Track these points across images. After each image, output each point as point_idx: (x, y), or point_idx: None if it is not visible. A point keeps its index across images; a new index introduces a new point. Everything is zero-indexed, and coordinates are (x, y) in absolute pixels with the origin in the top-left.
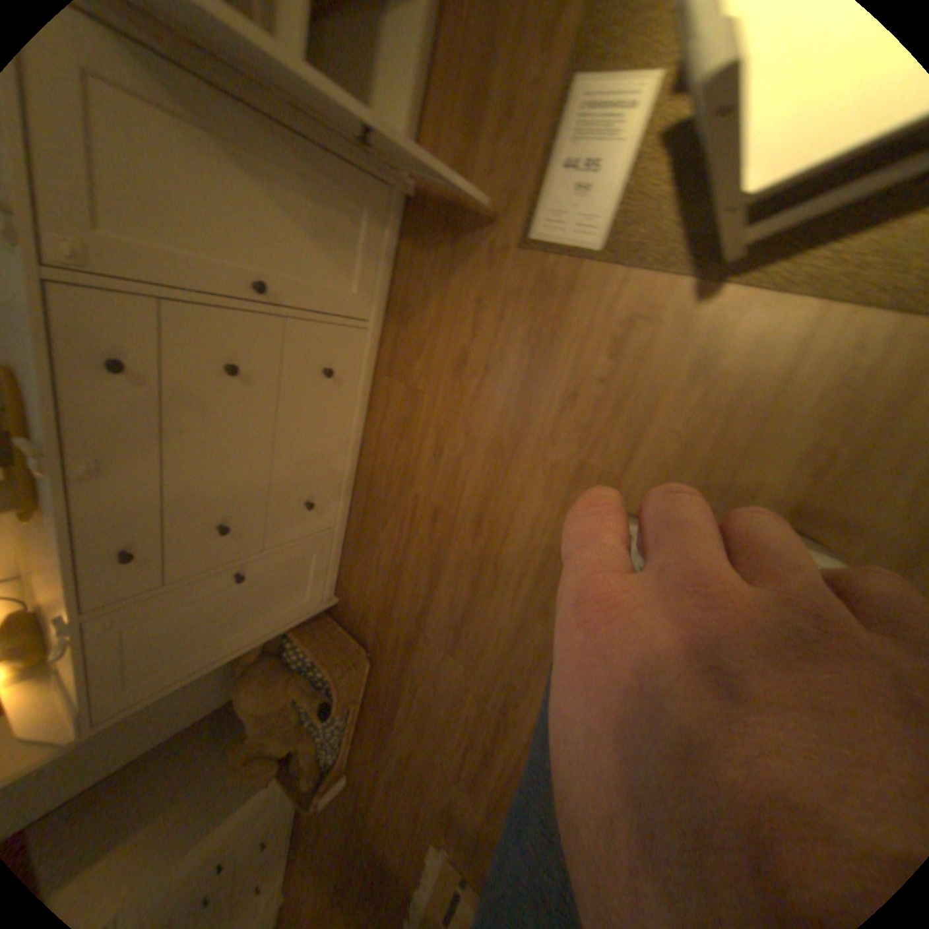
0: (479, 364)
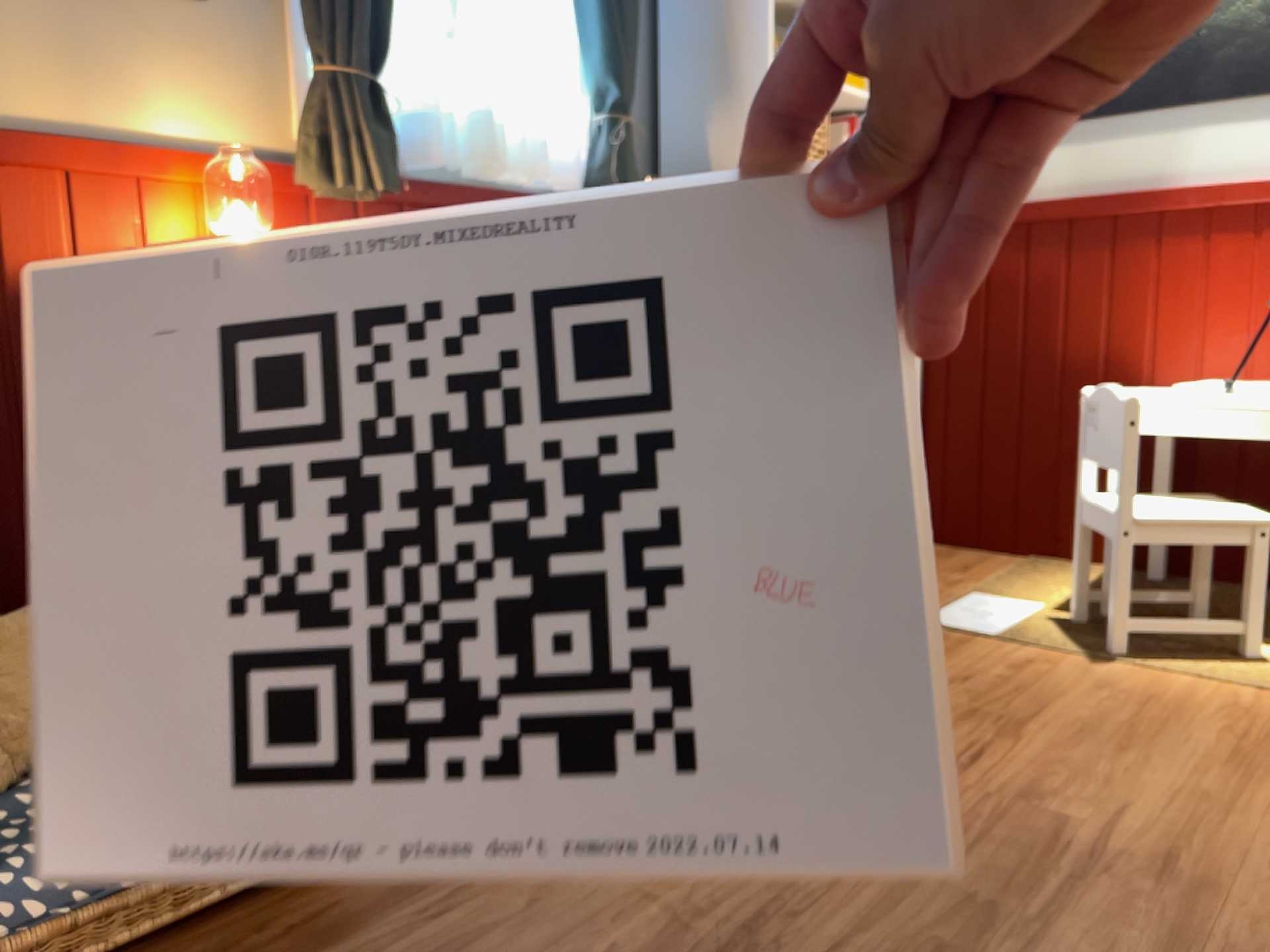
0: None
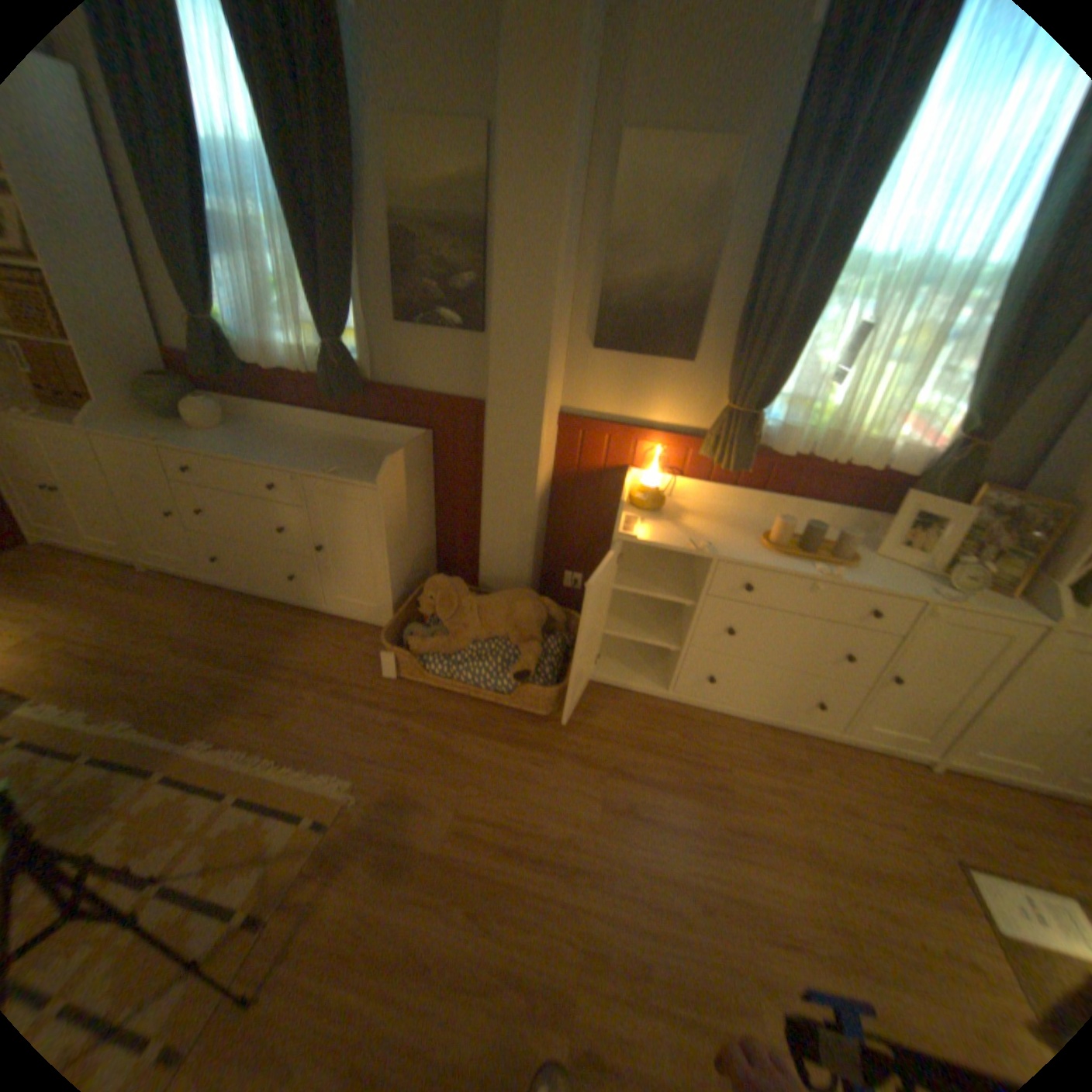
0: (865, 837)
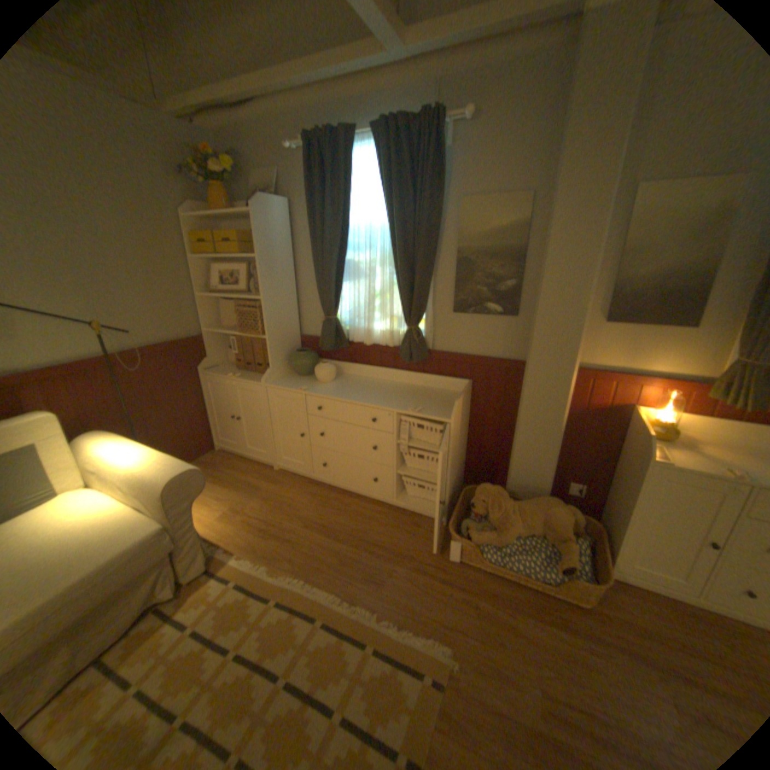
0: None
